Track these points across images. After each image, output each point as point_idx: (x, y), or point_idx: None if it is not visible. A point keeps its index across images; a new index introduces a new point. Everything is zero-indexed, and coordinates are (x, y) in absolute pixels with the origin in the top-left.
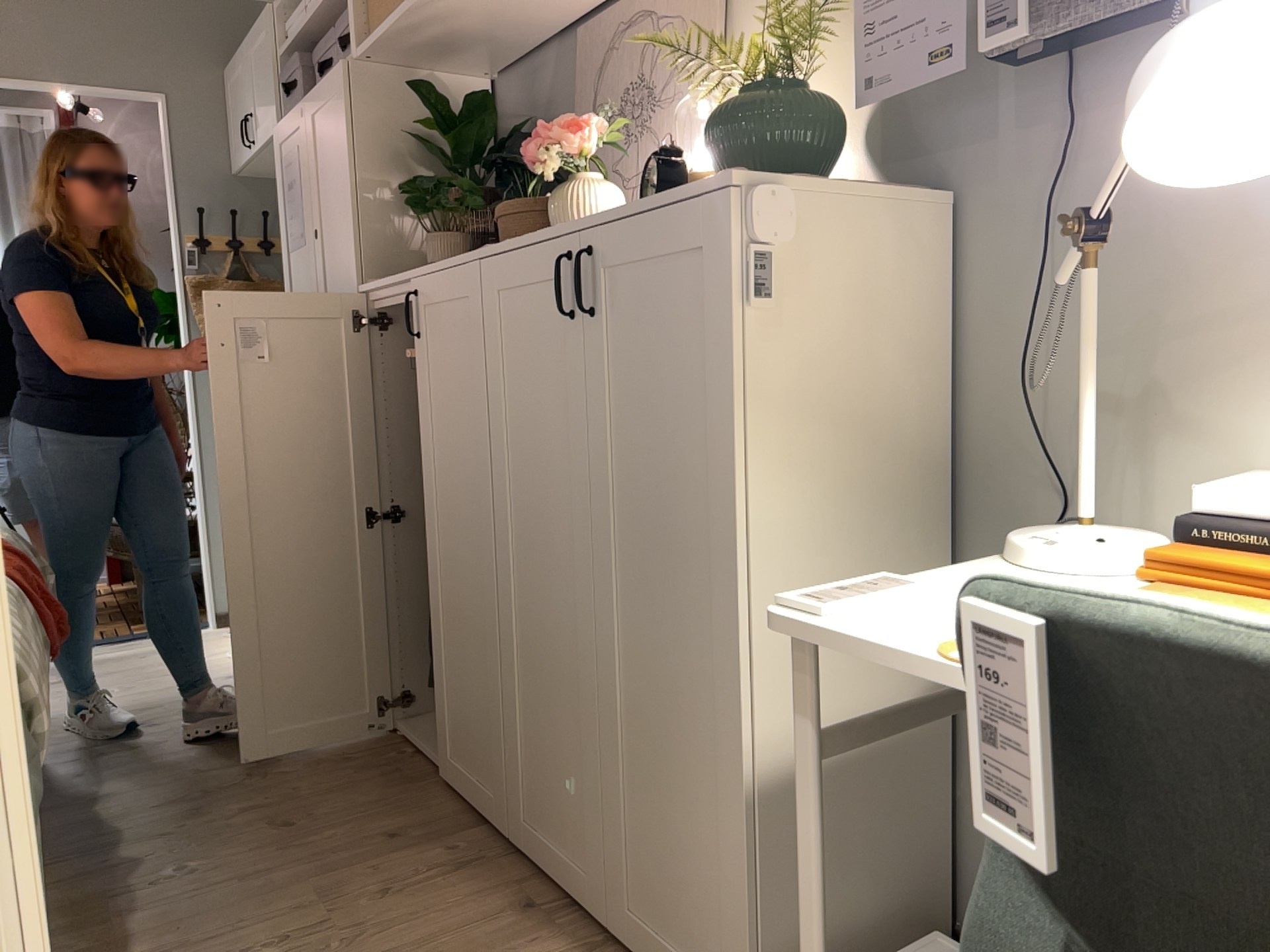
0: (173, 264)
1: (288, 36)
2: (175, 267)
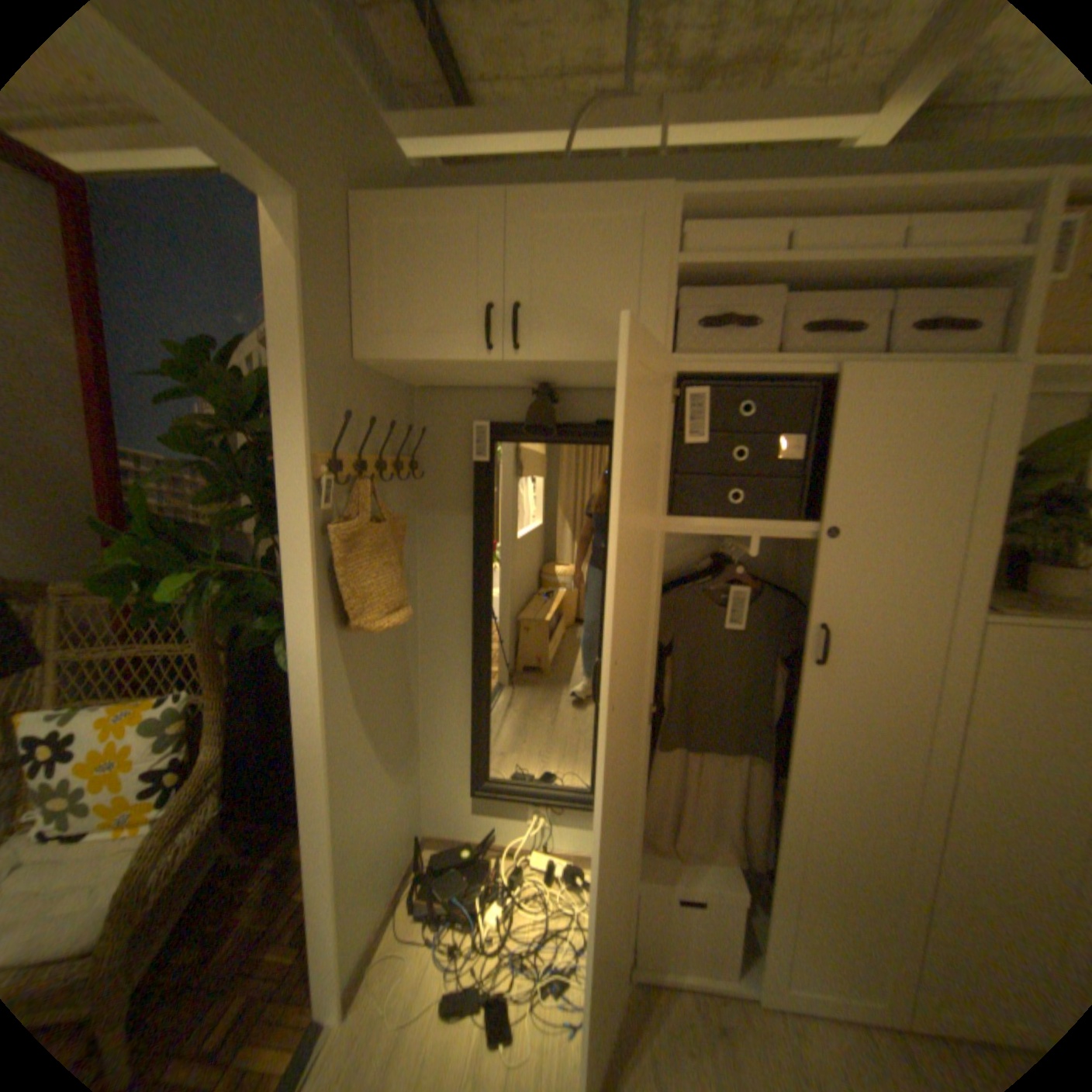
0: (278, 499)
1: (687, 242)
2: (295, 507)
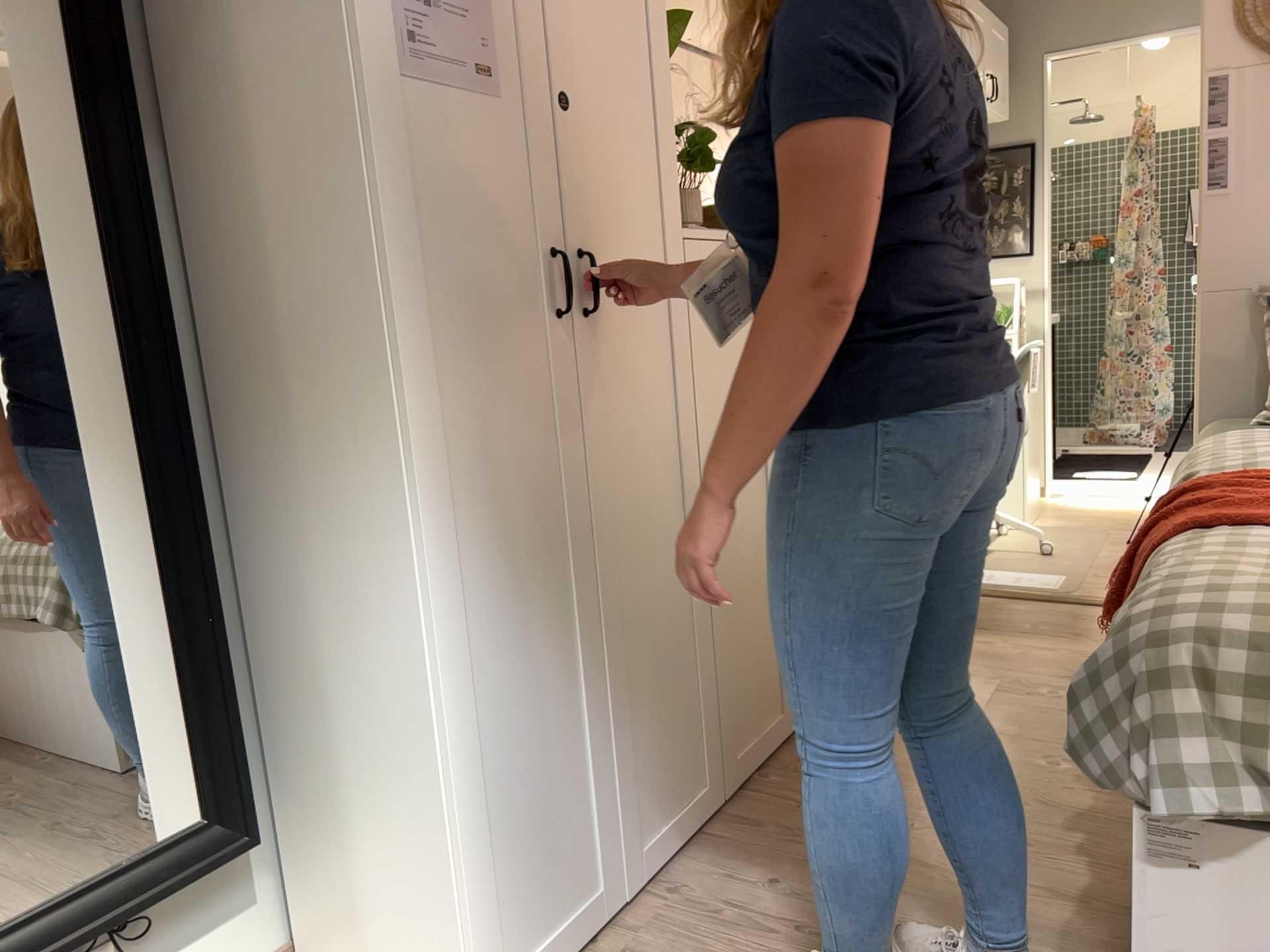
0: None
1: None
2: None
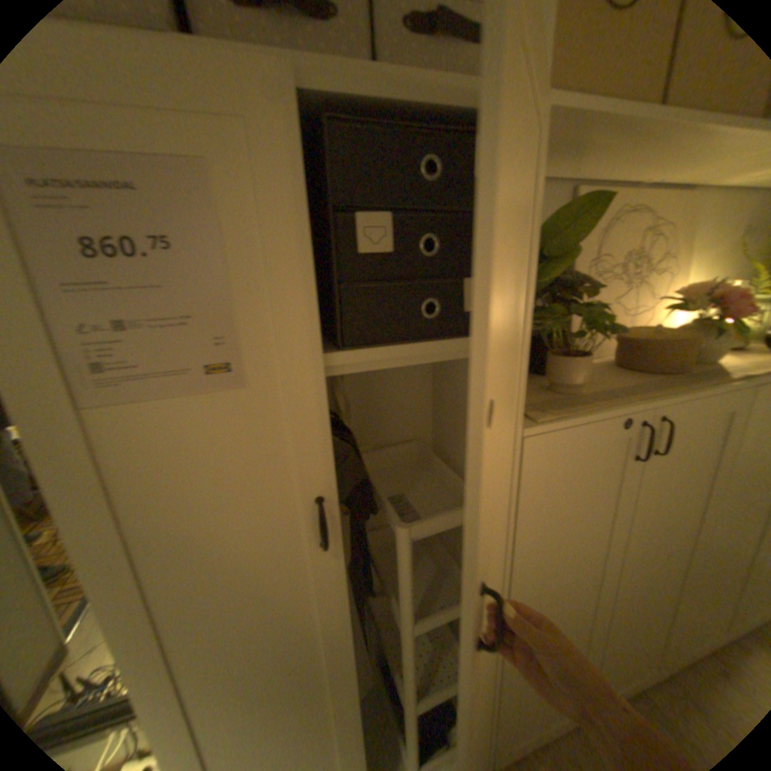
0: None
1: None
2: None
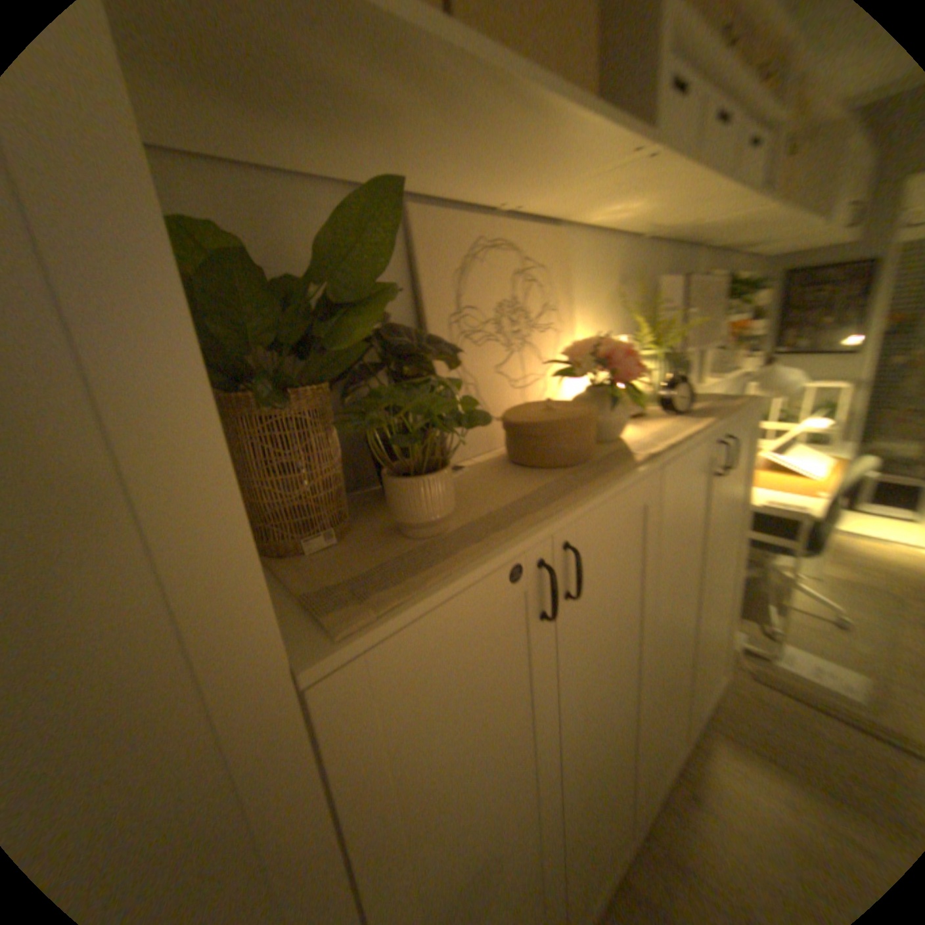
0: None
1: None
2: None
